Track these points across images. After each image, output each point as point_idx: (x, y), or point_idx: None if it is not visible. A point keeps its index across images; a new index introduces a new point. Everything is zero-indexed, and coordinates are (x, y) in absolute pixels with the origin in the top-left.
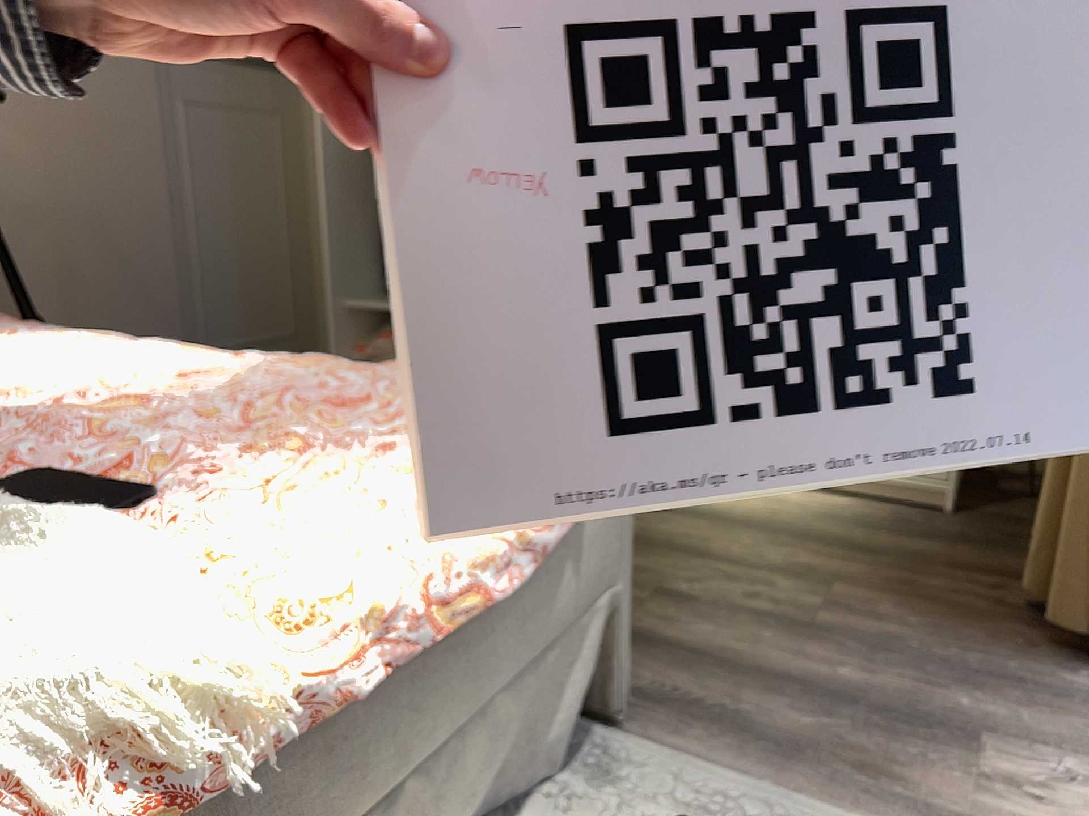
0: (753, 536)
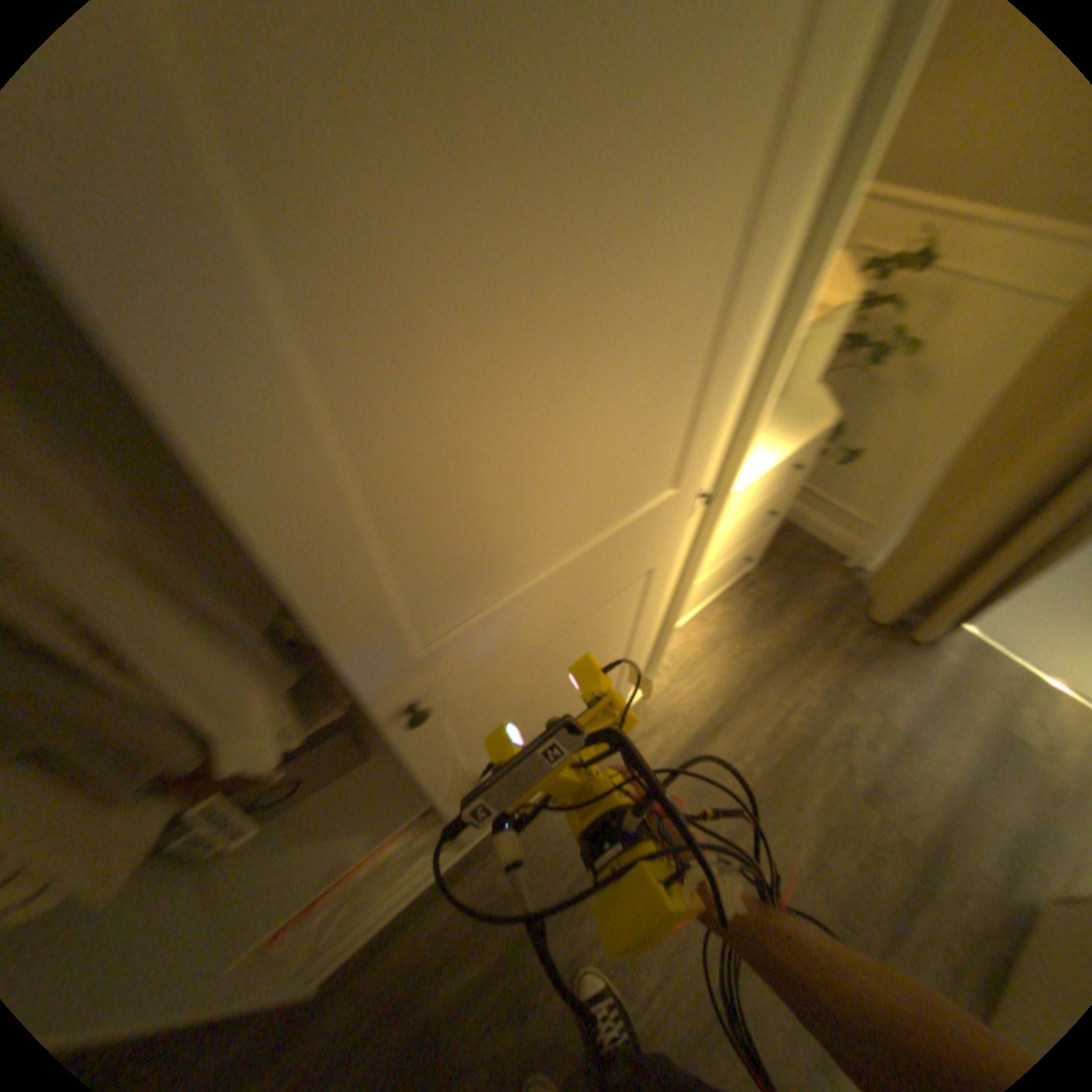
0: (769, 691)
